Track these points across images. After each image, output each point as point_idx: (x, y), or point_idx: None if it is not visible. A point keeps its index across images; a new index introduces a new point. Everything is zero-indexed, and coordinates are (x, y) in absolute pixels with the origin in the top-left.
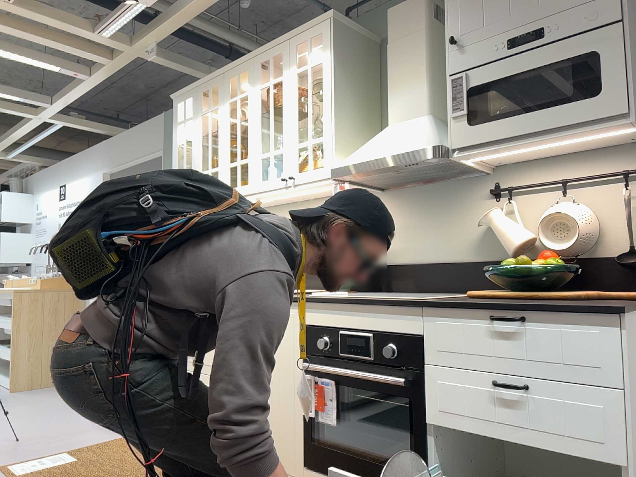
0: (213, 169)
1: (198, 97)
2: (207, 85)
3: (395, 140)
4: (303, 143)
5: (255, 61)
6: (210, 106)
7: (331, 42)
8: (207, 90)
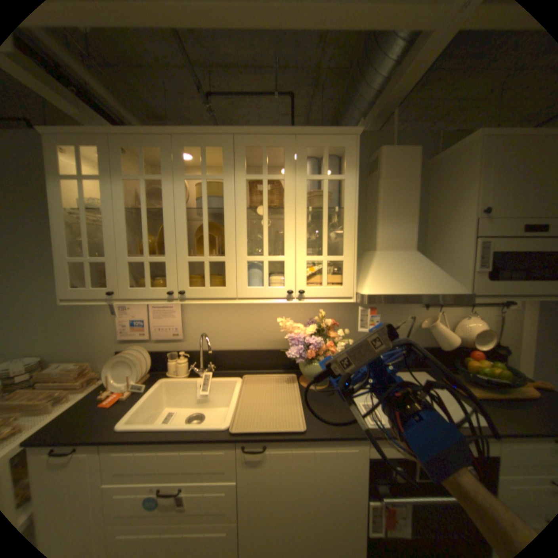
0: (154, 259)
1: (111, 150)
2: (133, 140)
3: (412, 273)
4: (315, 258)
5: (237, 140)
6: (142, 172)
7: (357, 161)
8: (133, 146)
